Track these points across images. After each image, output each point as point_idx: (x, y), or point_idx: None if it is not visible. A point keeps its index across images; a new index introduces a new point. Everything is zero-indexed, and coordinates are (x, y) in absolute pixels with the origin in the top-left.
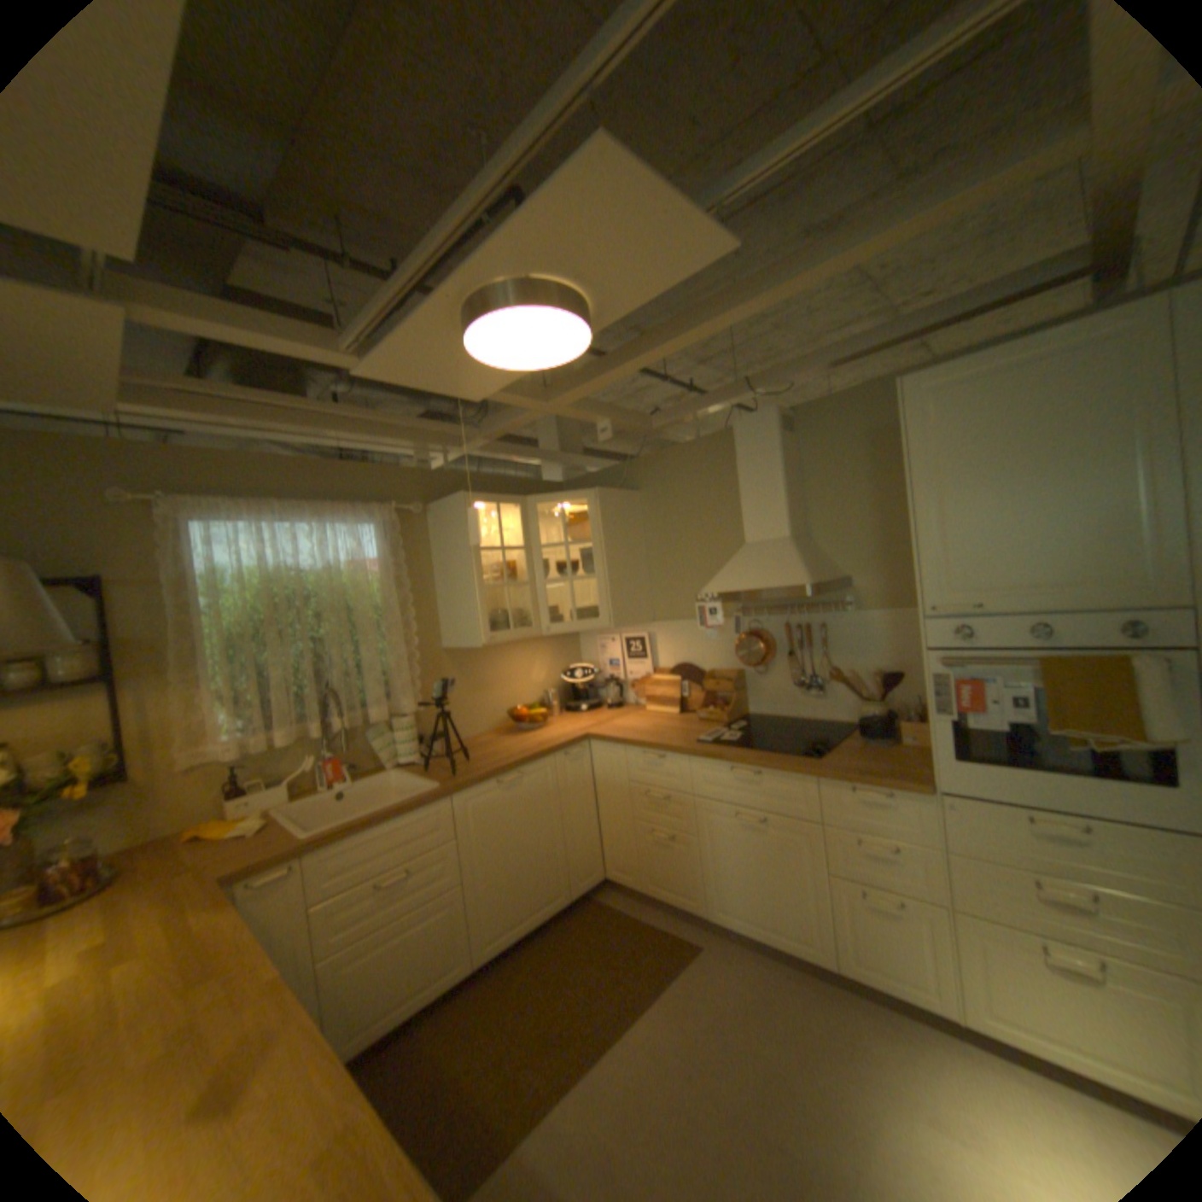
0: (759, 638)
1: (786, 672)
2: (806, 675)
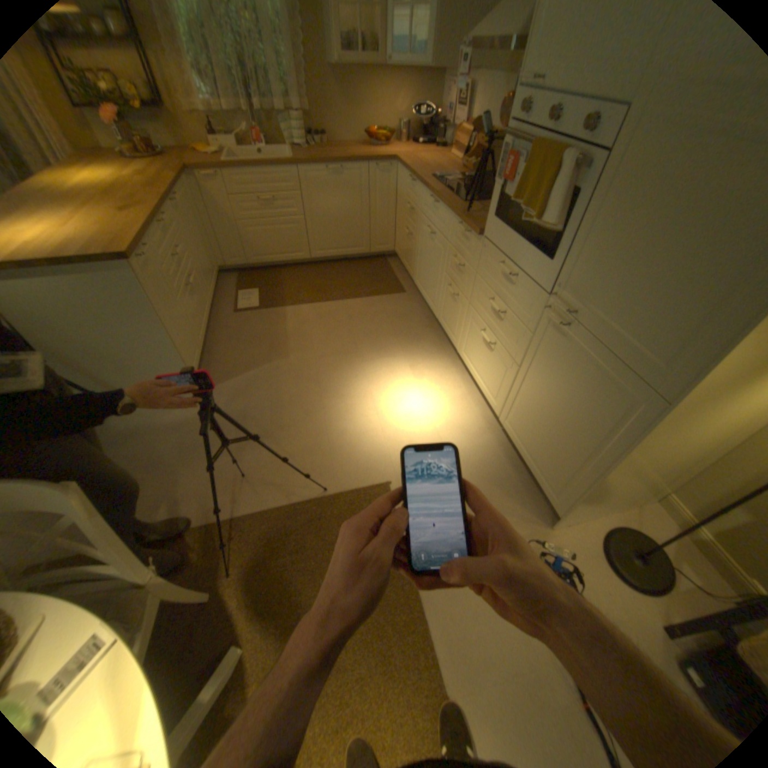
0: None
1: None
2: None
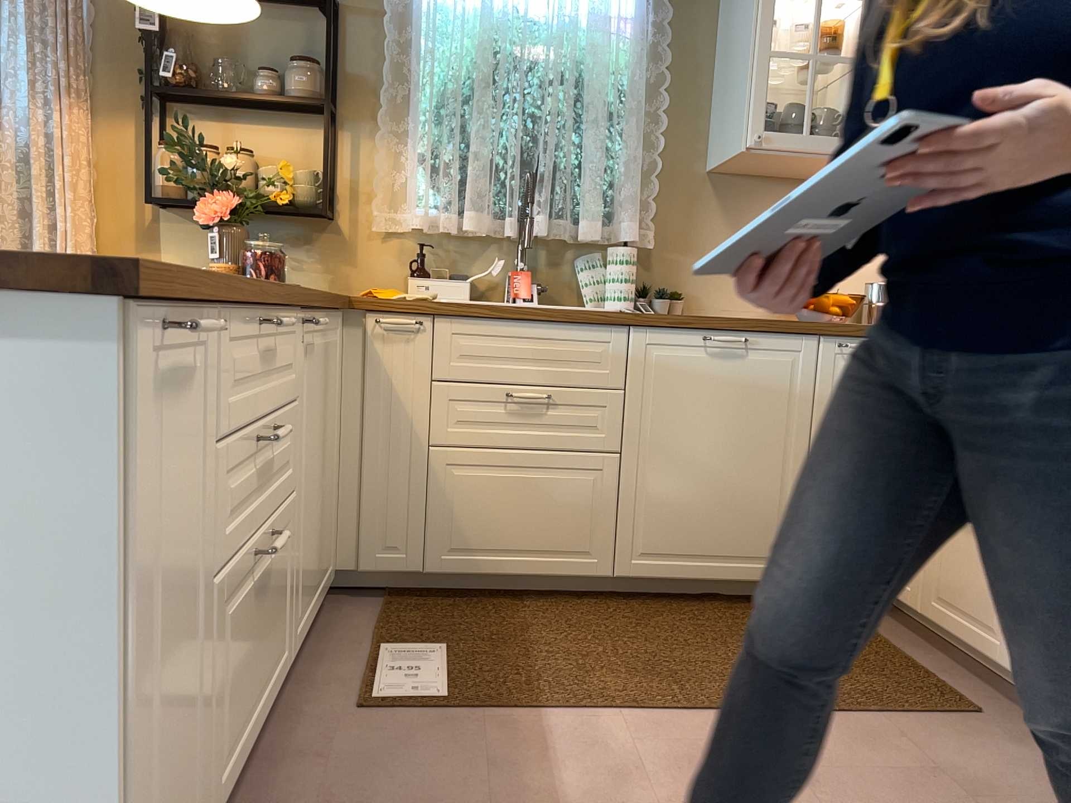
0: None
1: None
2: None
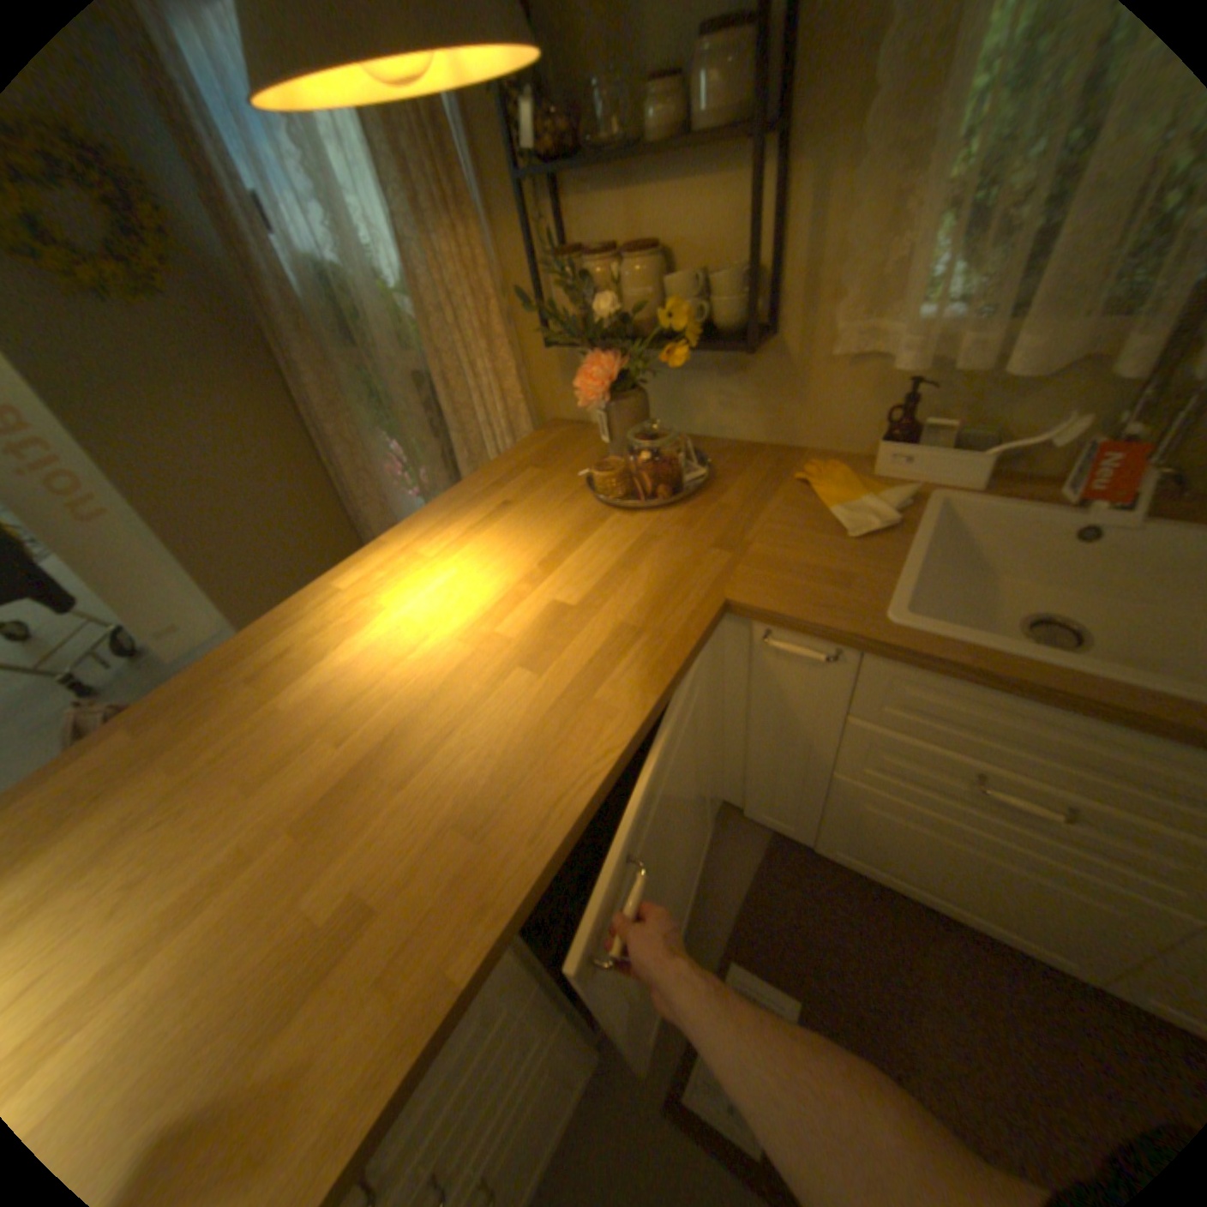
0: None
1: None
2: None
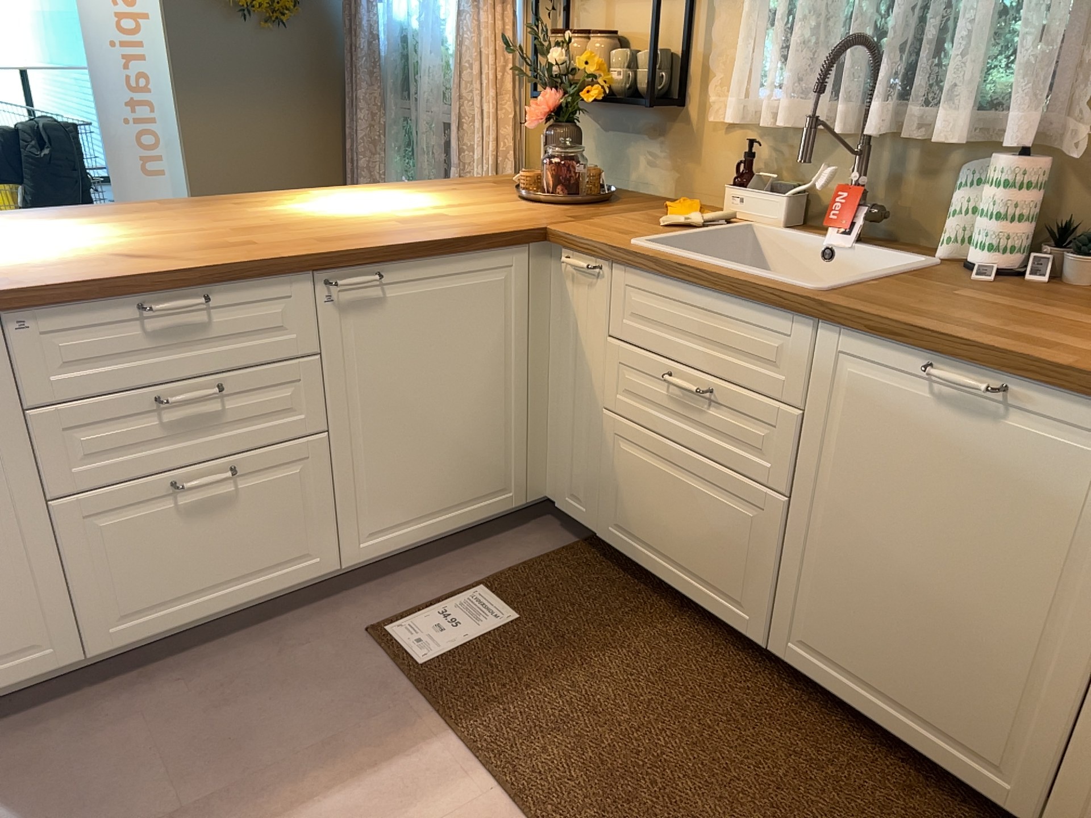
0: None
1: None
2: None
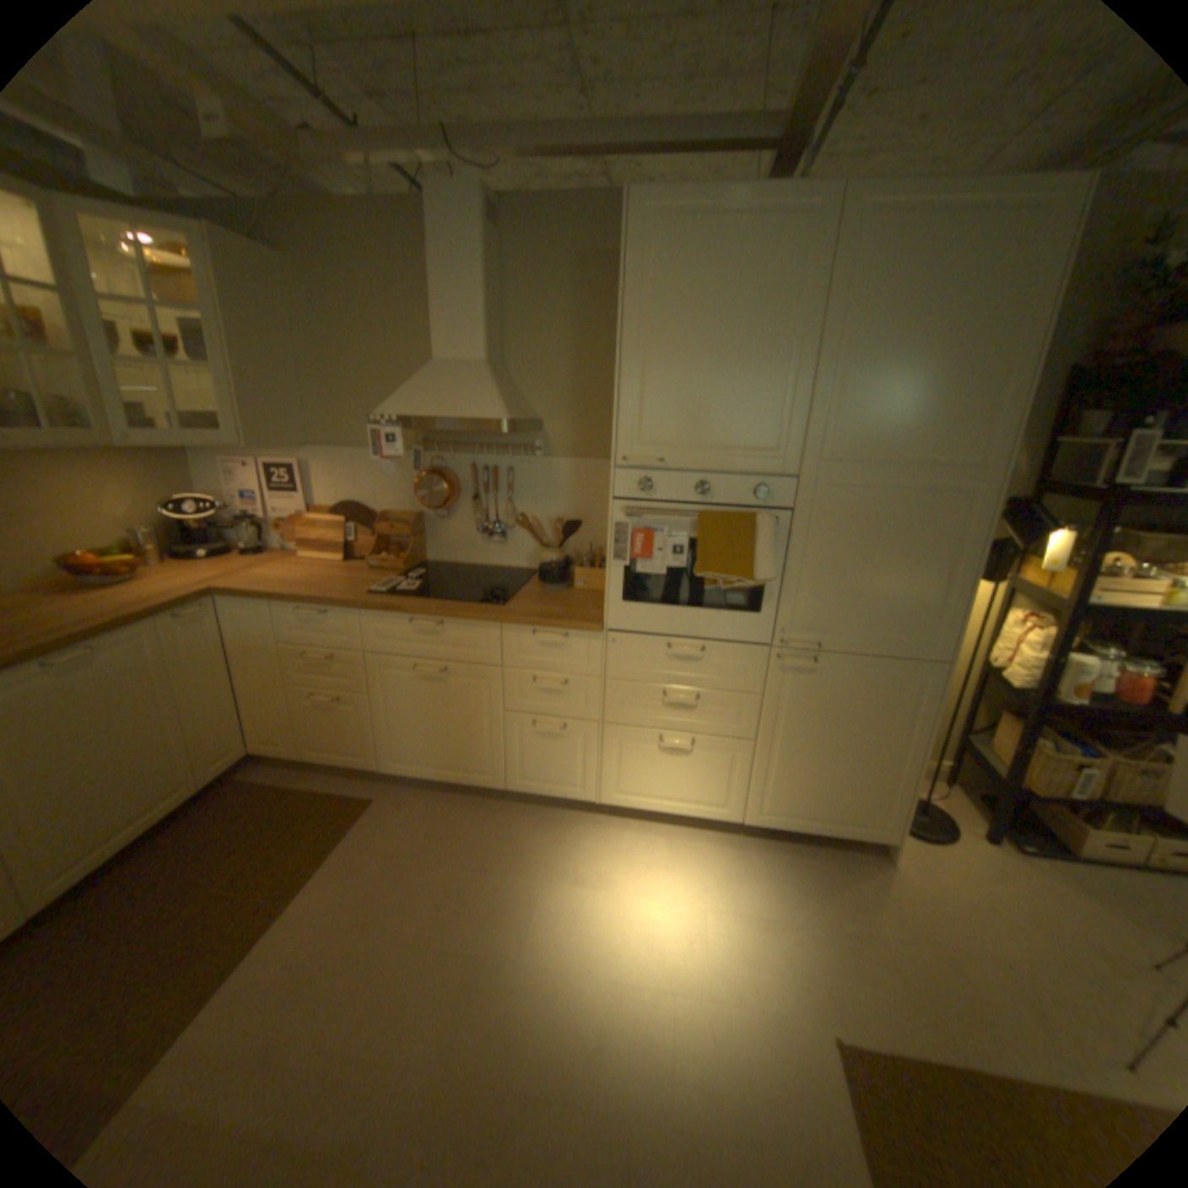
0: (442, 478)
1: (469, 518)
2: (488, 521)
